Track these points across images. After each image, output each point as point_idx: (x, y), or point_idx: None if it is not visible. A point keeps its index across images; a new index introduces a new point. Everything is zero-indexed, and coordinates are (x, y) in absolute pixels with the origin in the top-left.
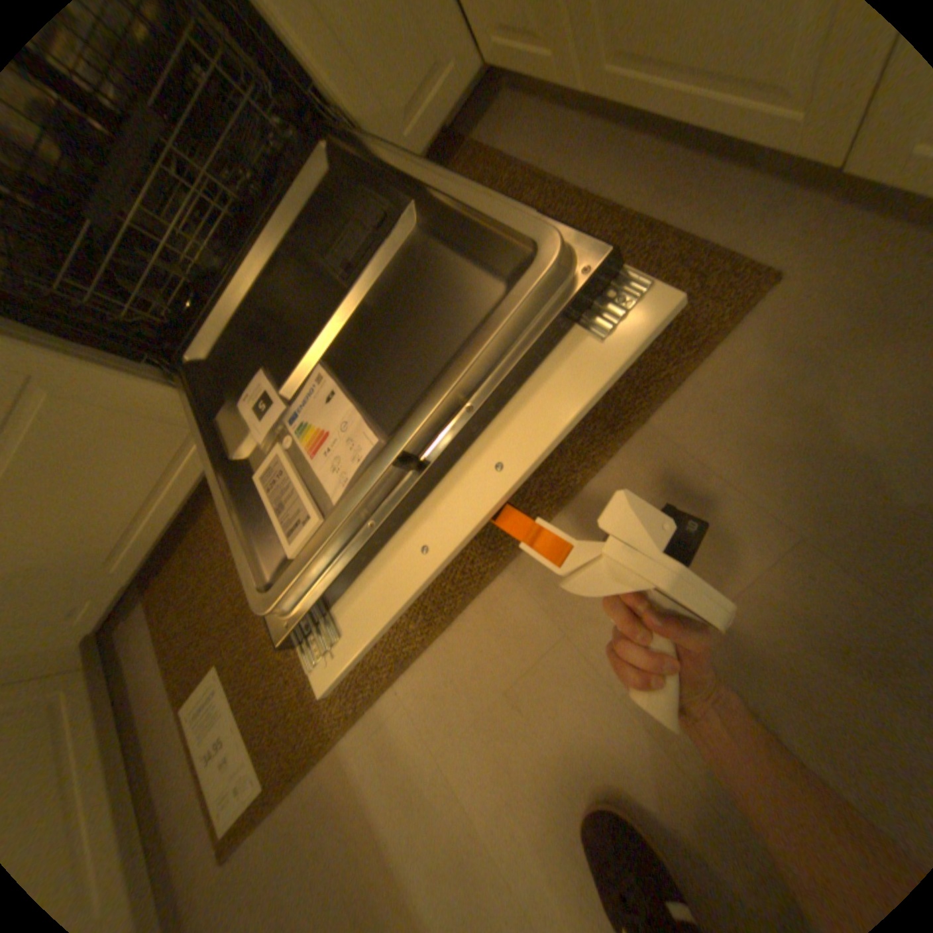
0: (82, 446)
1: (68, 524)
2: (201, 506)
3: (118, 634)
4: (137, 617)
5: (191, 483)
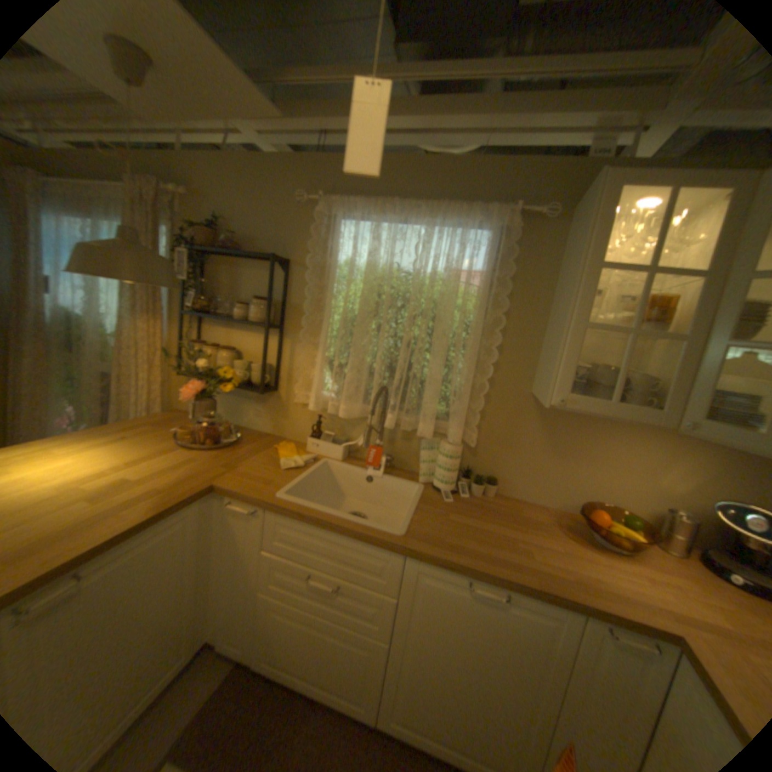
0: (341, 666)
1: (295, 656)
2: (303, 699)
3: (207, 659)
4: (221, 673)
5: (323, 704)
